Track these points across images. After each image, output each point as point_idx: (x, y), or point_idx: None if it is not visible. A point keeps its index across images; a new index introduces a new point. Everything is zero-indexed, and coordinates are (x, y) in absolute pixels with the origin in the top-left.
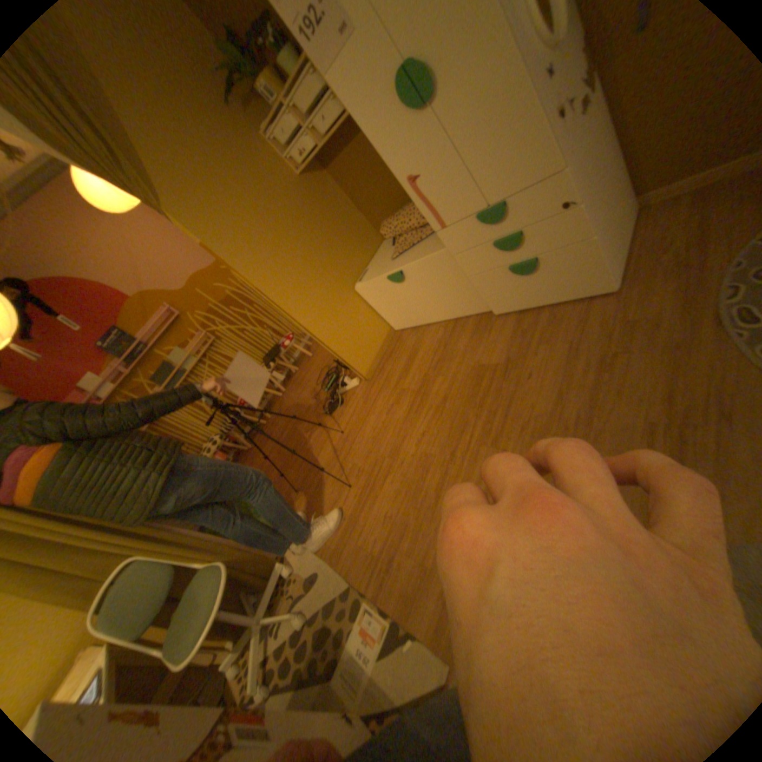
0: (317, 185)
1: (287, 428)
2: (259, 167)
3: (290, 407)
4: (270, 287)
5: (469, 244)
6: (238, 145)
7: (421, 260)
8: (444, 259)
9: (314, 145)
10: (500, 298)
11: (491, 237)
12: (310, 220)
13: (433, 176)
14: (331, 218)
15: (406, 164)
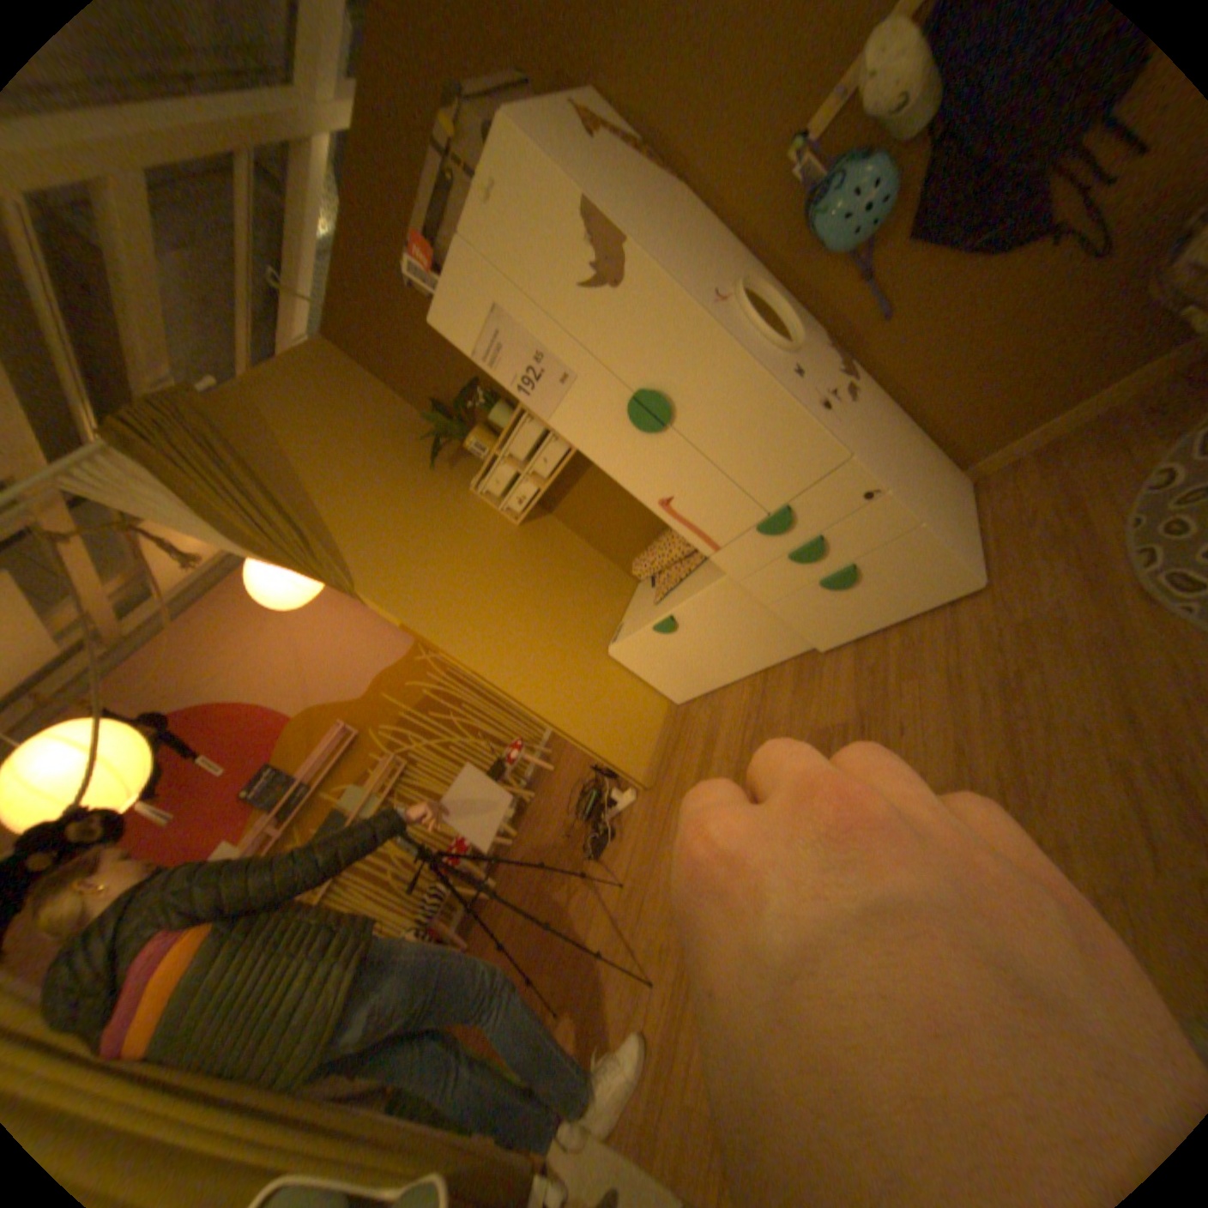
0: (543, 532)
1: (527, 899)
2: (472, 525)
3: (528, 860)
4: (492, 668)
5: (758, 564)
6: (446, 506)
7: (697, 597)
8: (728, 590)
9: (537, 490)
10: (823, 629)
11: (784, 550)
12: (539, 575)
13: (691, 495)
14: (566, 568)
15: (656, 488)
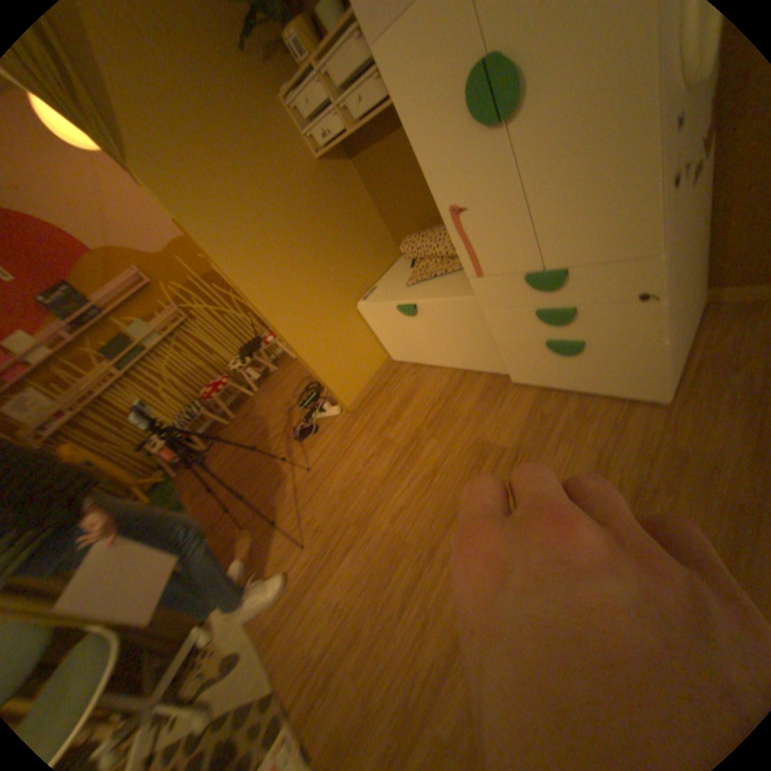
0: (337, 176)
1: (249, 440)
2: (270, 140)
3: (259, 413)
4: (254, 289)
5: (505, 303)
6: (247, 105)
7: (441, 301)
8: (469, 307)
9: (342, 129)
10: (521, 363)
11: (535, 303)
12: (320, 217)
13: (483, 215)
14: (346, 219)
15: (453, 191)
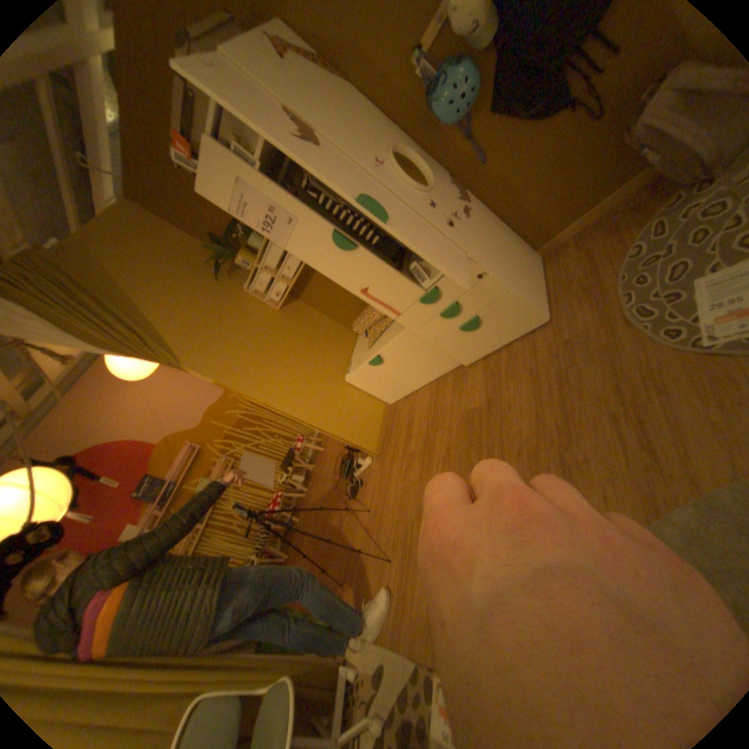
0: (295, 311)
1: (318, 526)
2: (249, 313)
3: (316, 504)
4: (276, 400)
5: (423, 321)
6: (230, 303)
7: (392, 343)
8: (409, 337)
9: (287, 286)
10: (466, 352)
11: (437, 311)
12: (296, 339)
13: (379, 285)
14: (312, 332)
15: (357, 282)
